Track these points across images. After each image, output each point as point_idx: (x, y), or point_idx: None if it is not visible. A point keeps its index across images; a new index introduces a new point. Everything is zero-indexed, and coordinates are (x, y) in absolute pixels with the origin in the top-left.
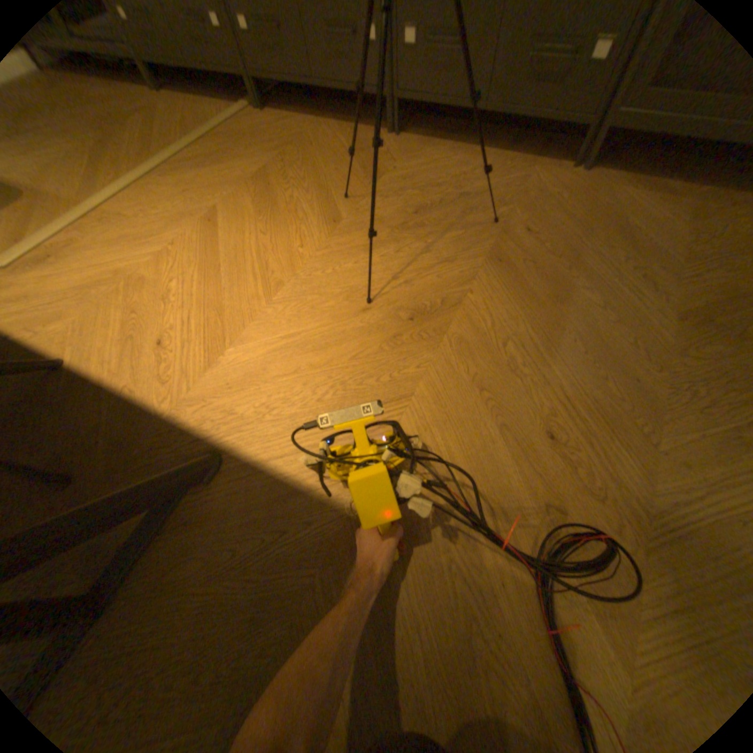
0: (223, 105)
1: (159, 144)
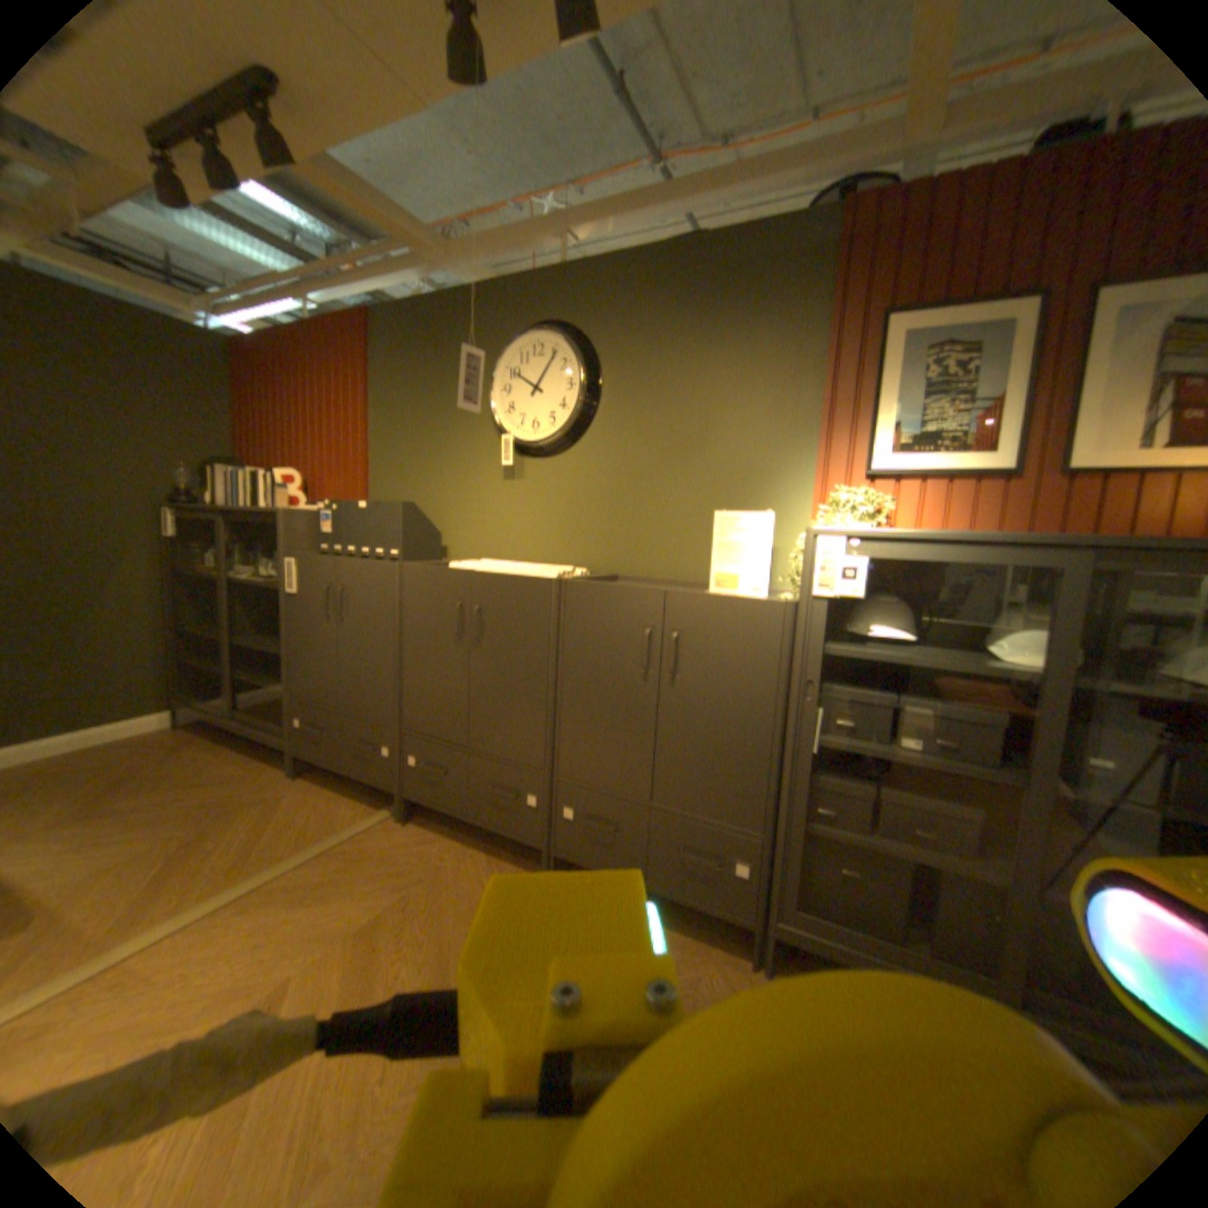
0: (362, 806)
1: (260, 855)
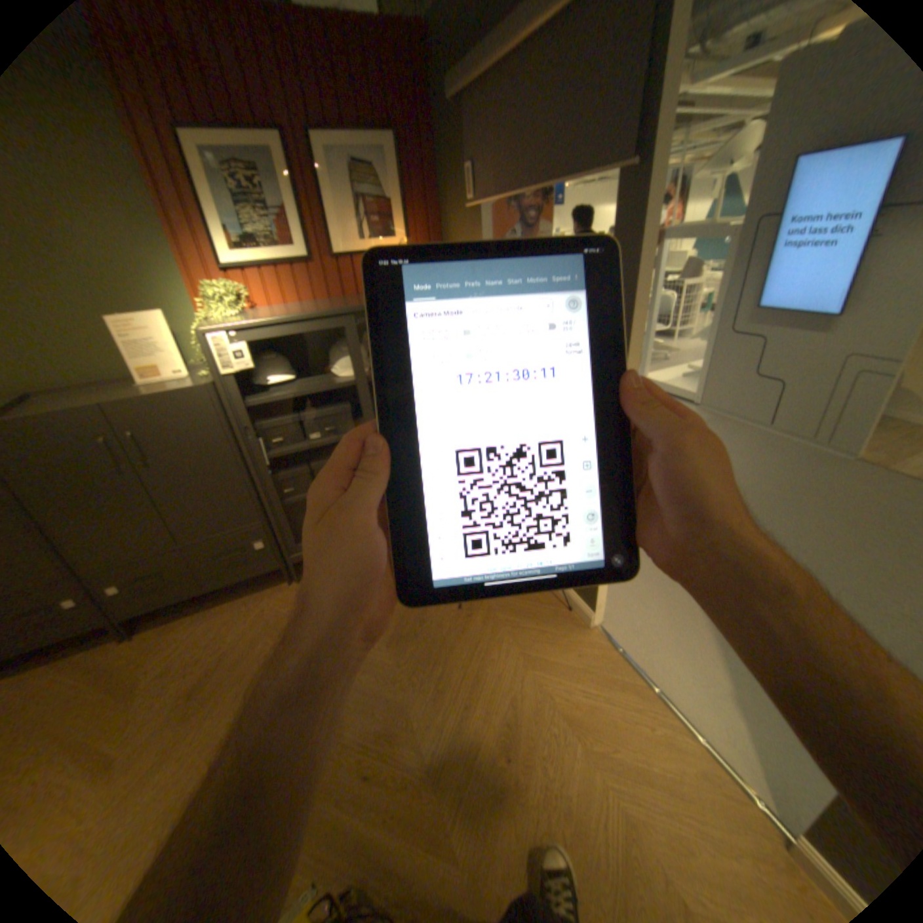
0: None
1: None
